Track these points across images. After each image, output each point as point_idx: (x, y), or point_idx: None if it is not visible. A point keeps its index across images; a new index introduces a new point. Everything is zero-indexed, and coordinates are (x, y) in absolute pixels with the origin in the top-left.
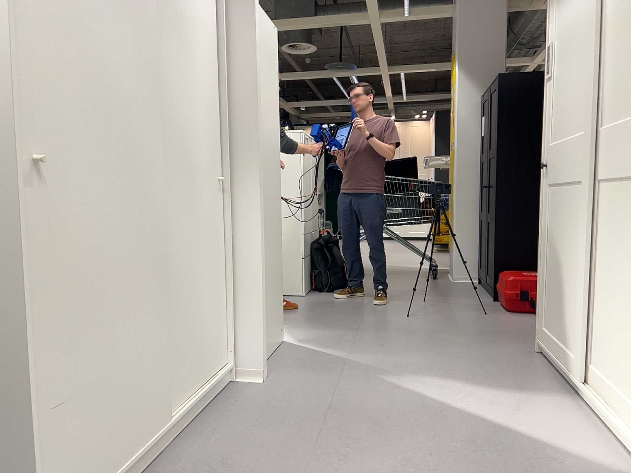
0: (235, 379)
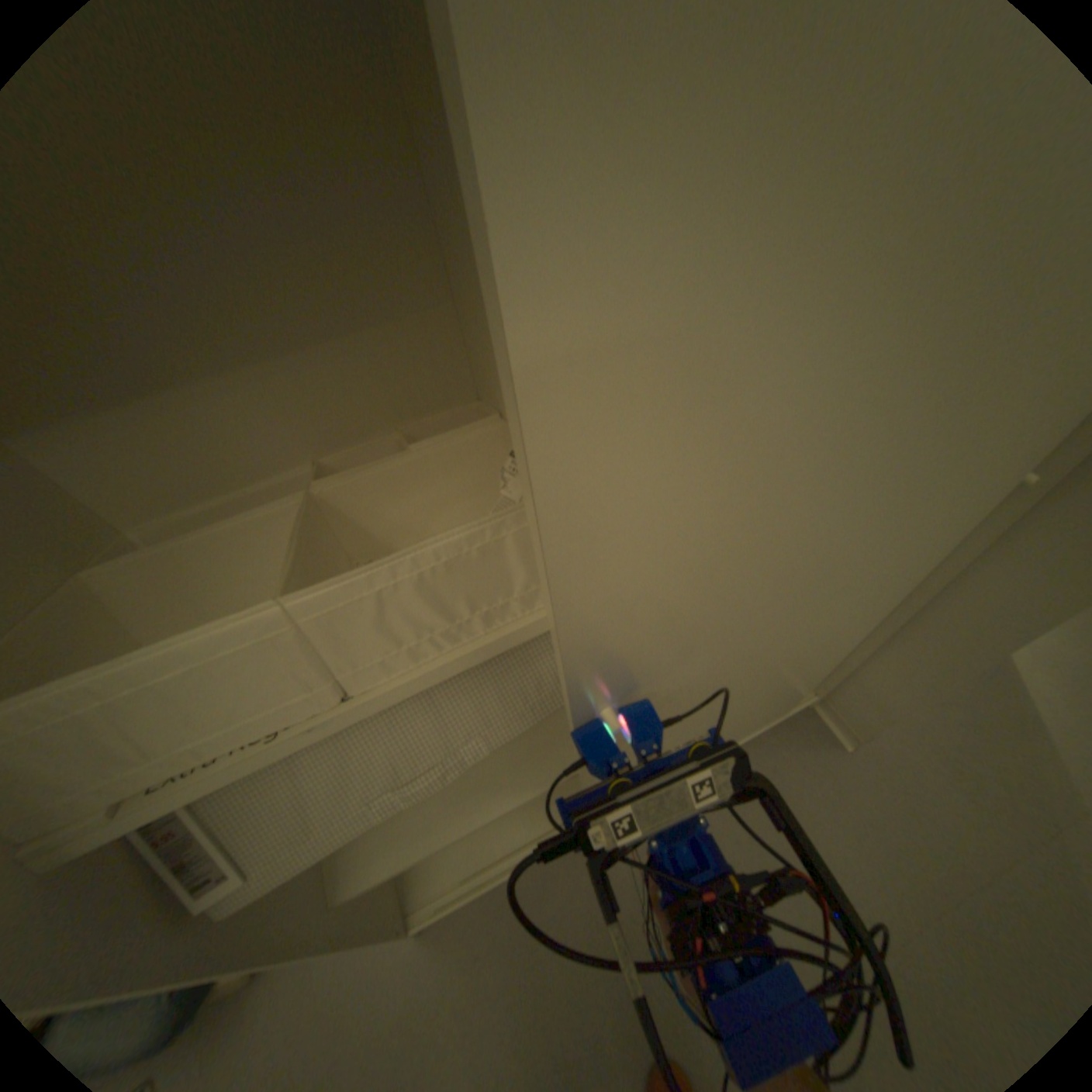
0: (811, 715)
